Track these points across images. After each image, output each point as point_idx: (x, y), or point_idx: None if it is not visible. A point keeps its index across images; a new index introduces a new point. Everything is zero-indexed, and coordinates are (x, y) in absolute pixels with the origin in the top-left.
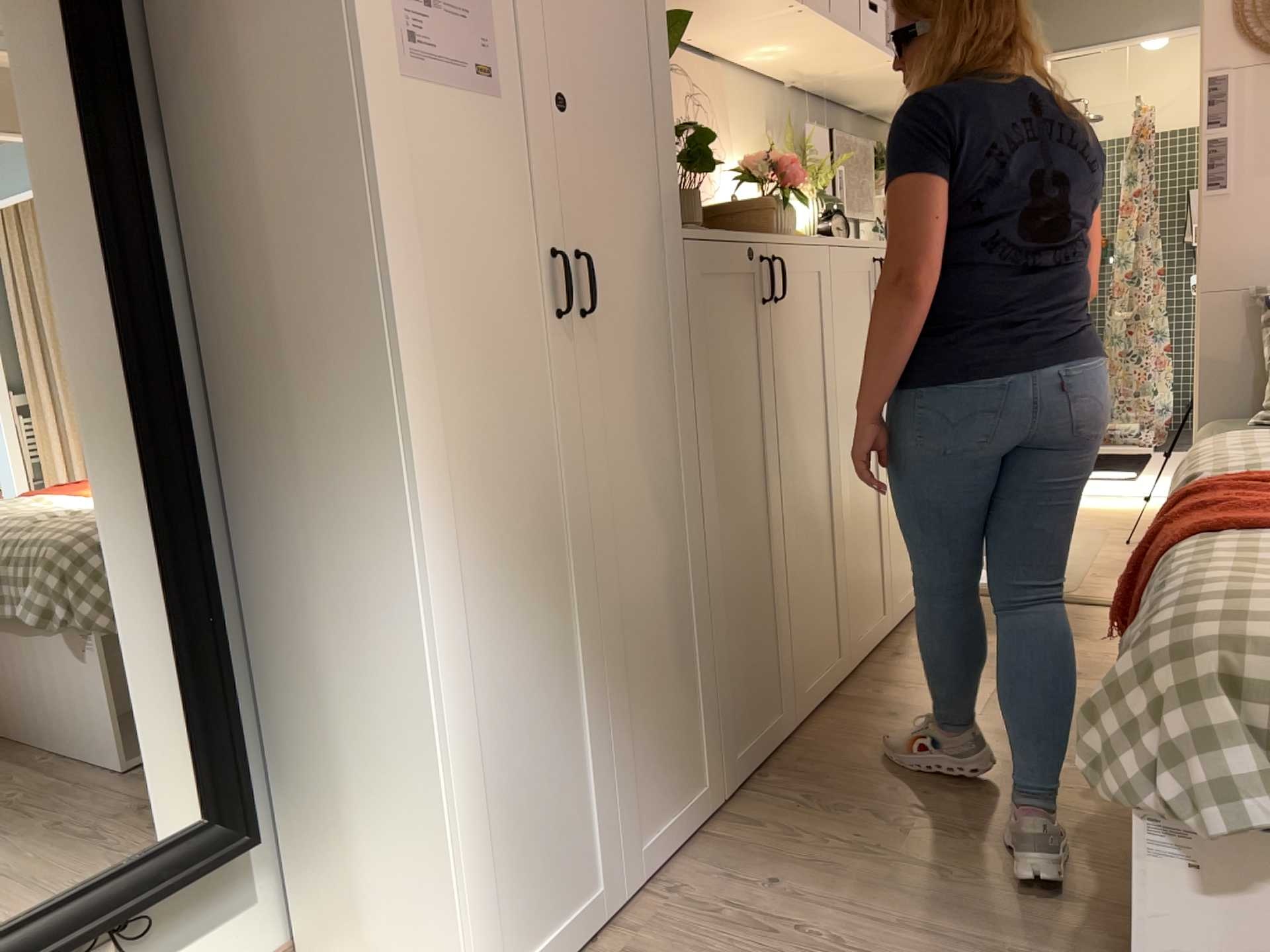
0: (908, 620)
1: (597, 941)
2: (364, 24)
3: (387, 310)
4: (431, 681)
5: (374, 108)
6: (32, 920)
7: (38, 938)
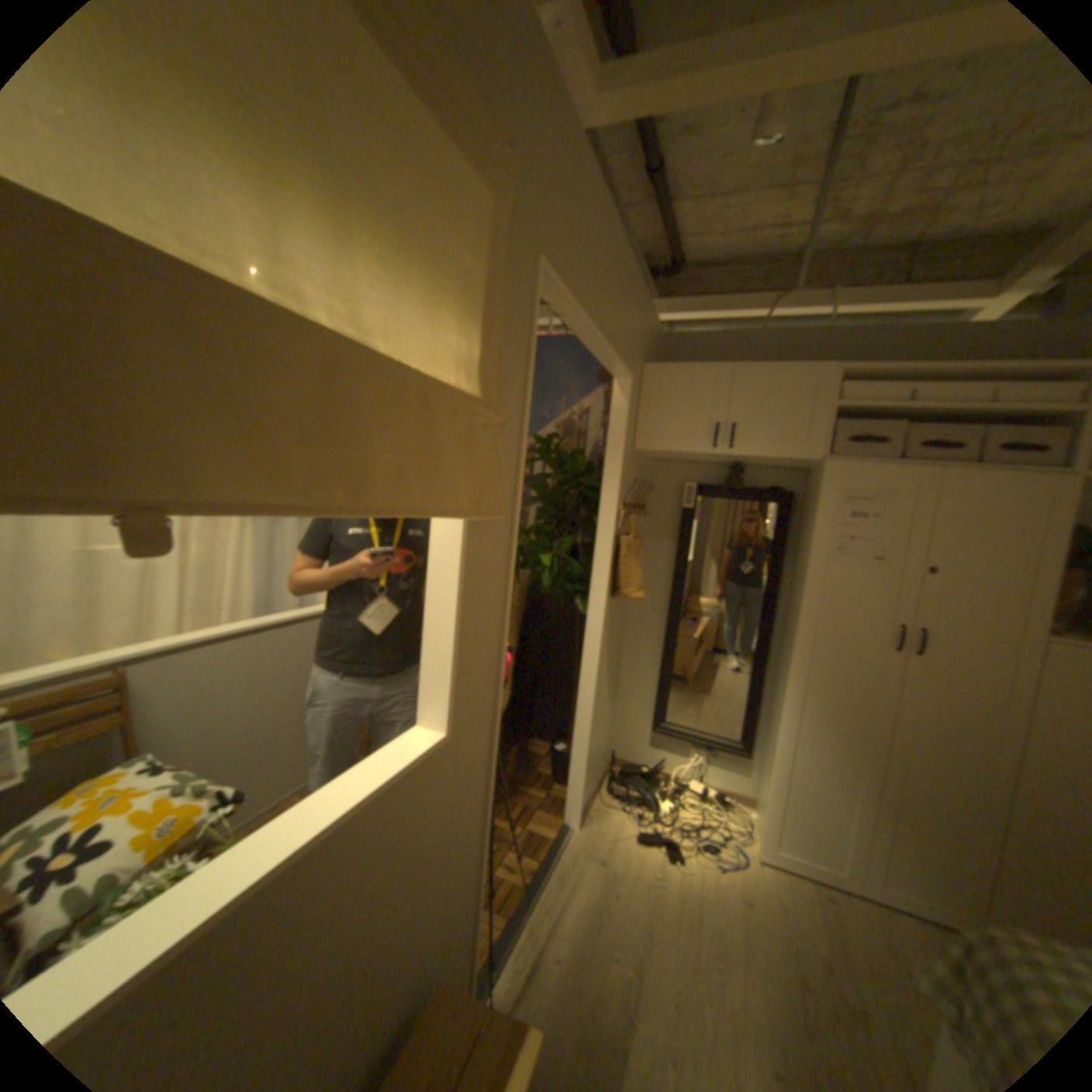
0: None
1: (841, 894)
2: (819, 549)
3: (800, 630)
4: (782, 741)
5: (815, 573)
6: (695, 733)
7: (694, 737)
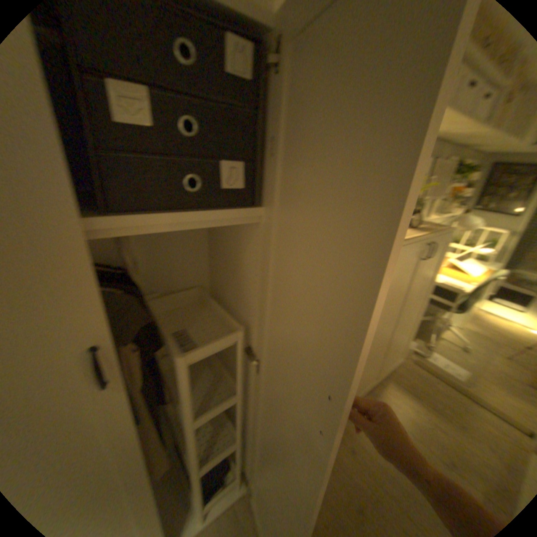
0: (388, 377)
1: None
2: None
3: None
4: None
5: None
6: None
7: None
